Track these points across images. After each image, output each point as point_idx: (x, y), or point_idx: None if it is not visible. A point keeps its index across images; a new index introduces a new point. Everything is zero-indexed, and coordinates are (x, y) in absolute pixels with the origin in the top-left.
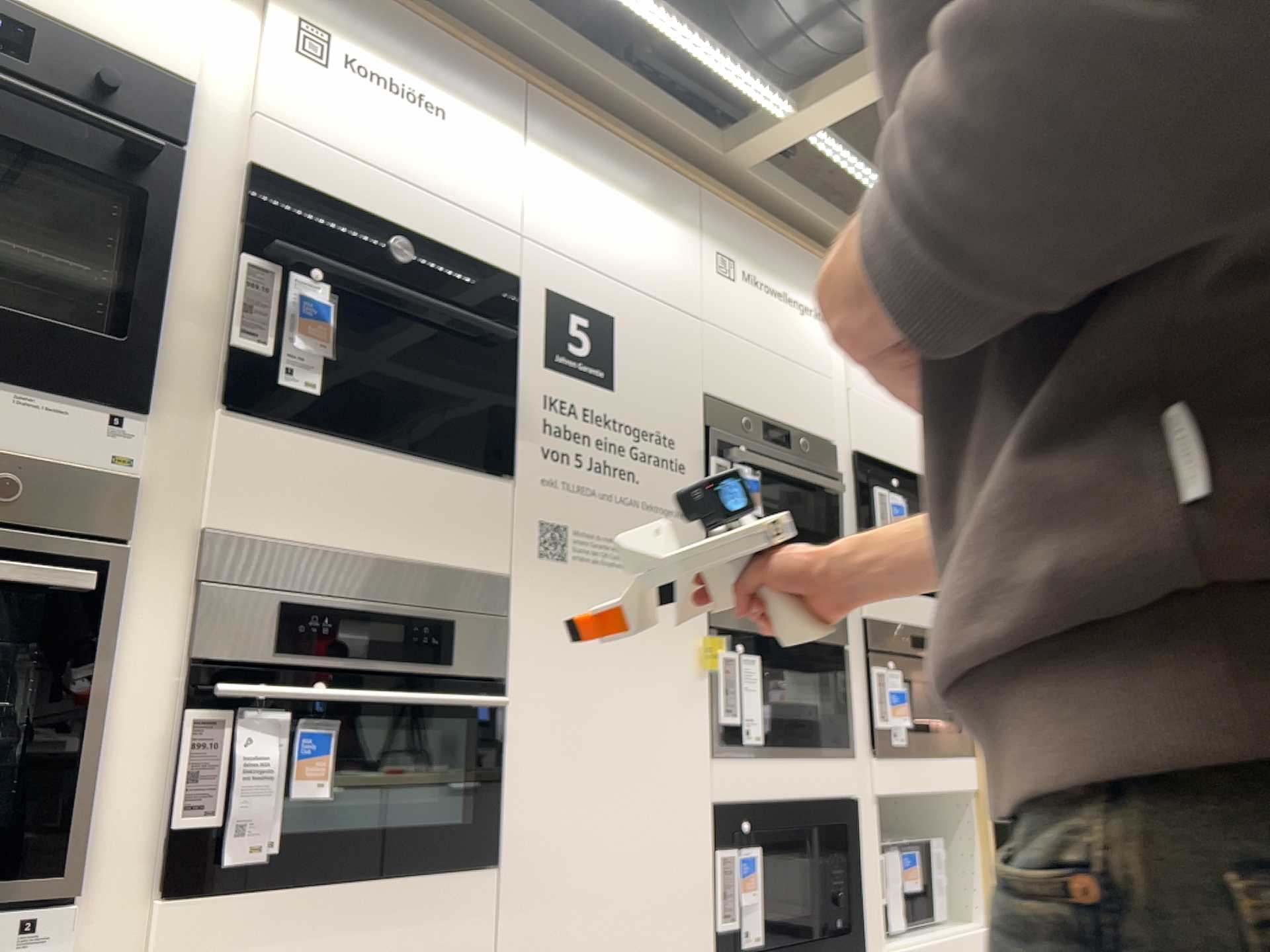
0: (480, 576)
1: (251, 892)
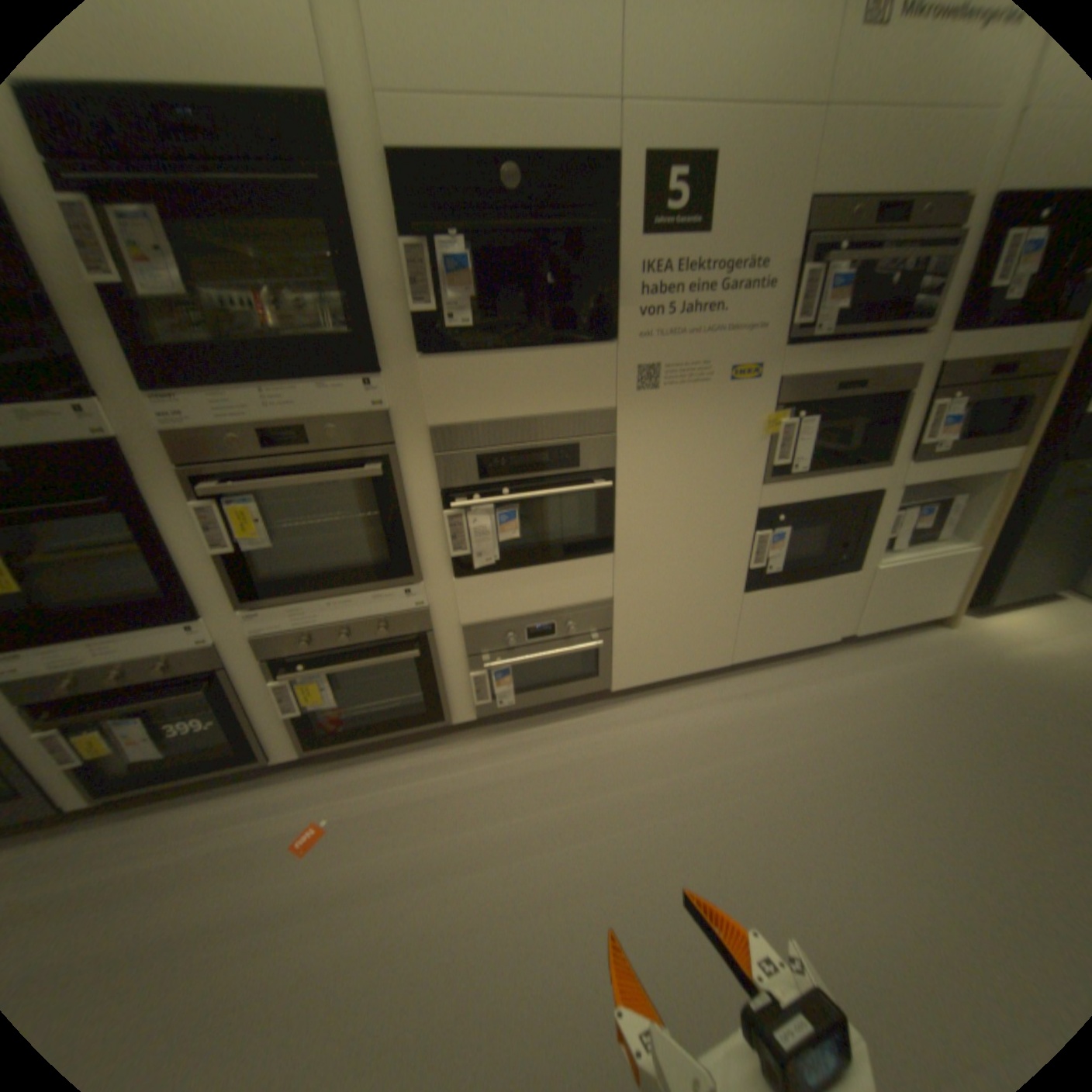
0: (597, 409)
1: (490, 573)
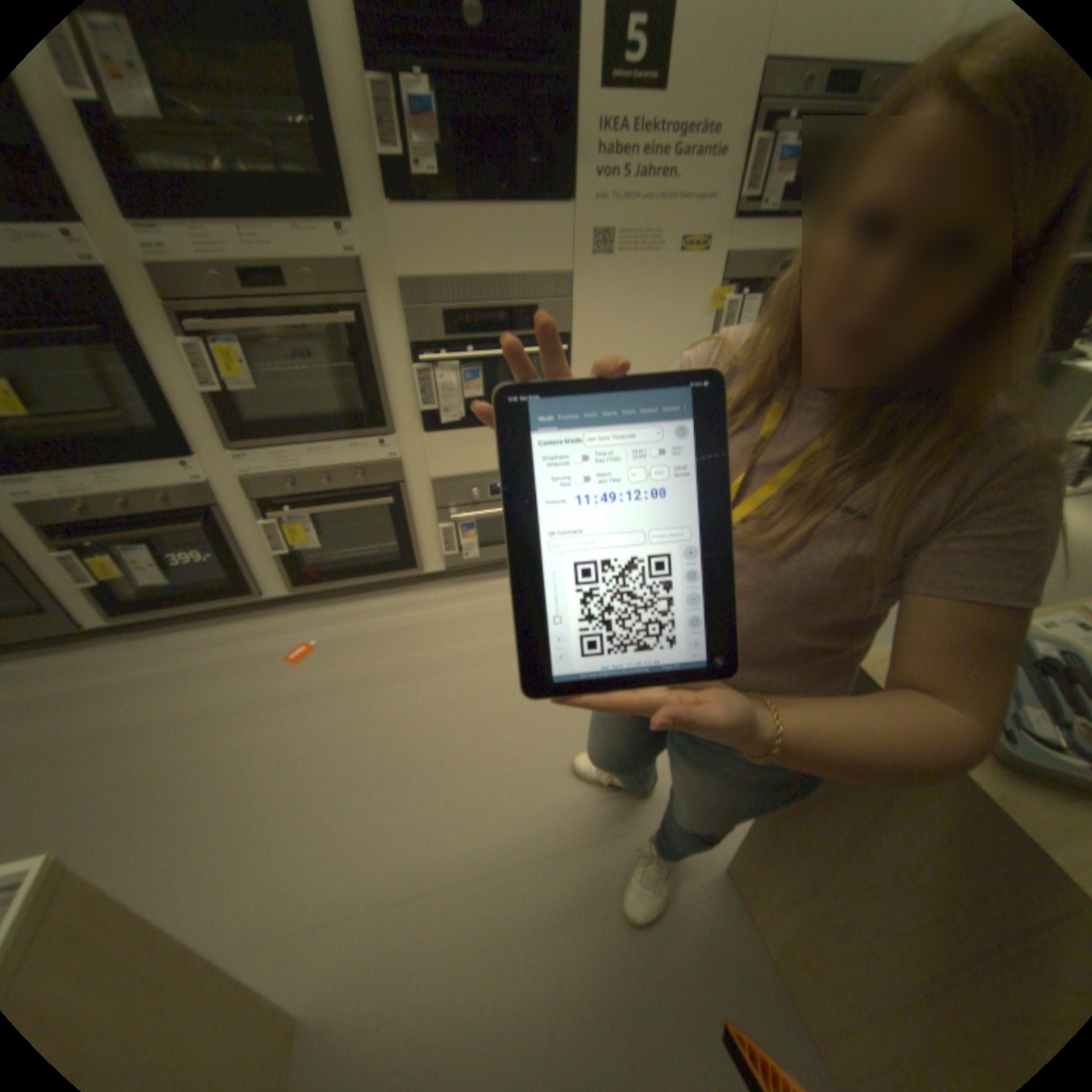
0: (556, 272)
1: (457, 429)
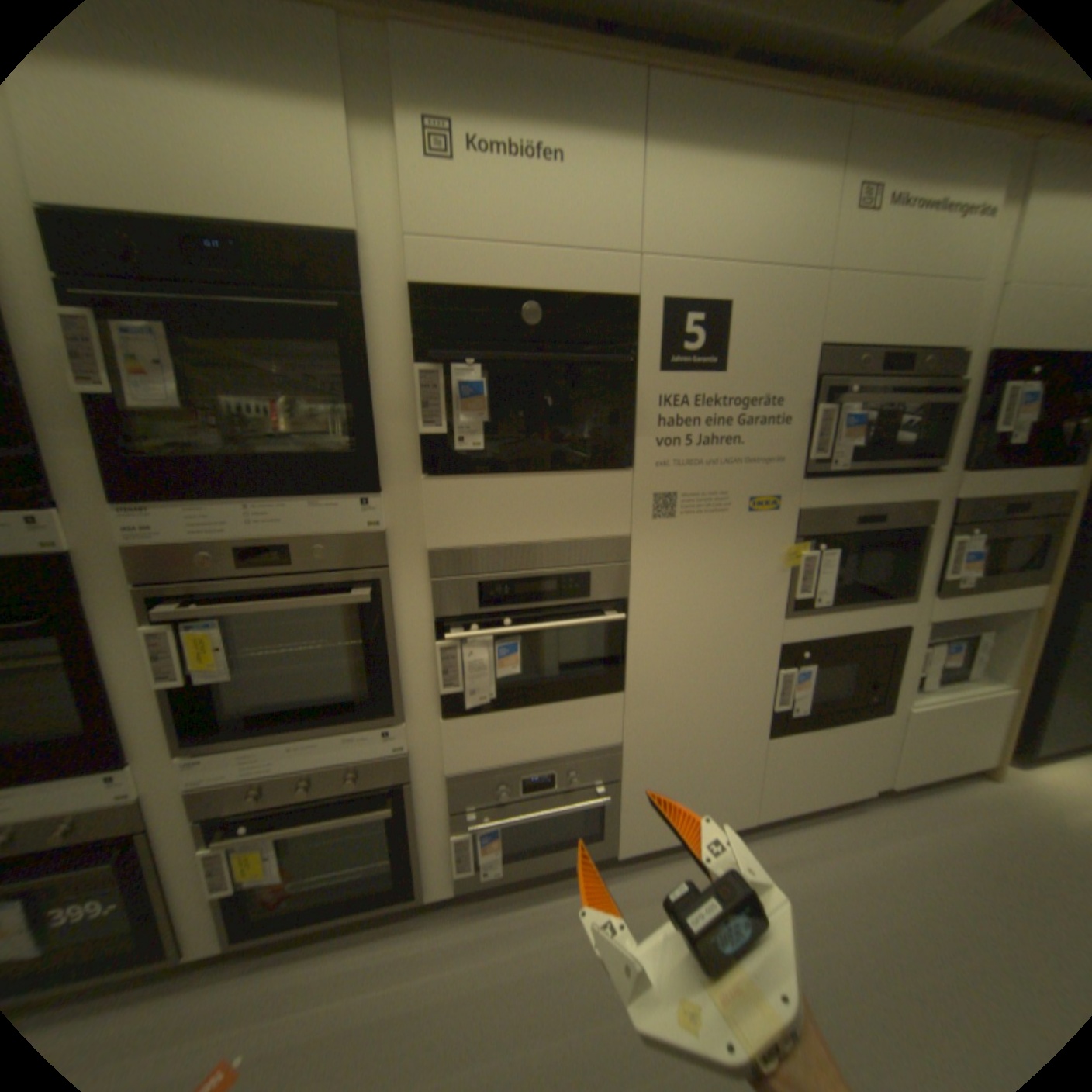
0: (610, 535)
1: (484, 713)
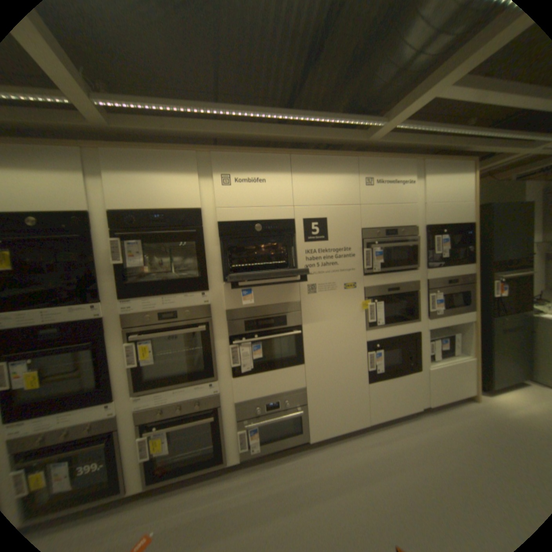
0: (293, 301)
1: (249, 375)
